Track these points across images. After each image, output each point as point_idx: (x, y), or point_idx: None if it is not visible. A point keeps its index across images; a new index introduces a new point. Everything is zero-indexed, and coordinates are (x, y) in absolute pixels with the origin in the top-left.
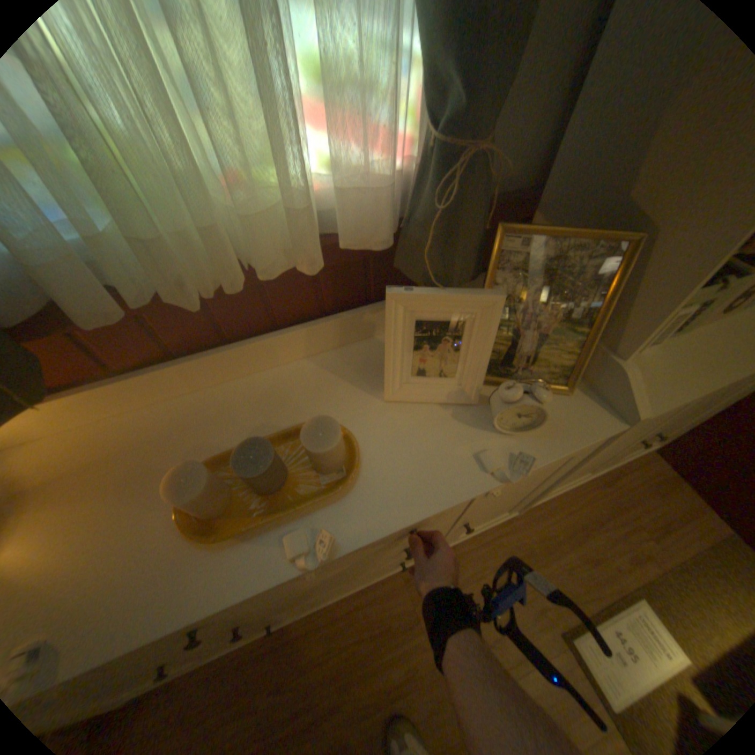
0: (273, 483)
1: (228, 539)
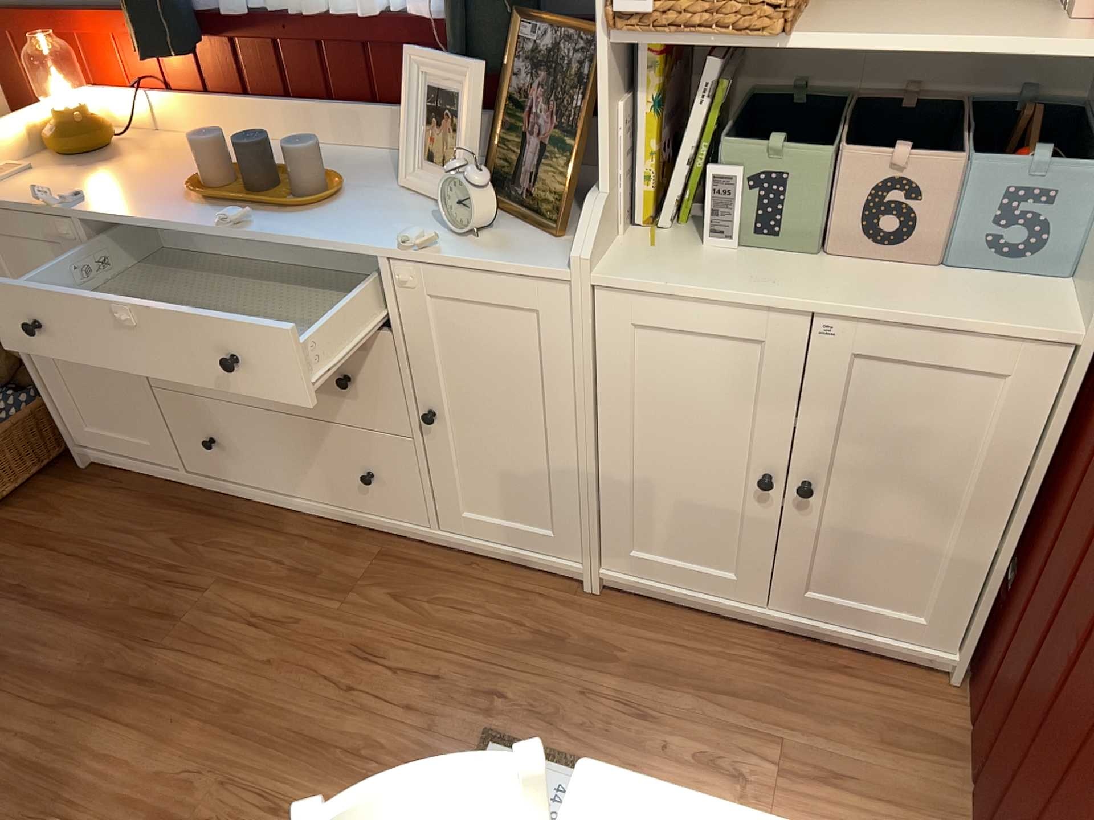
0: (261, 183)
1: (210, 199)
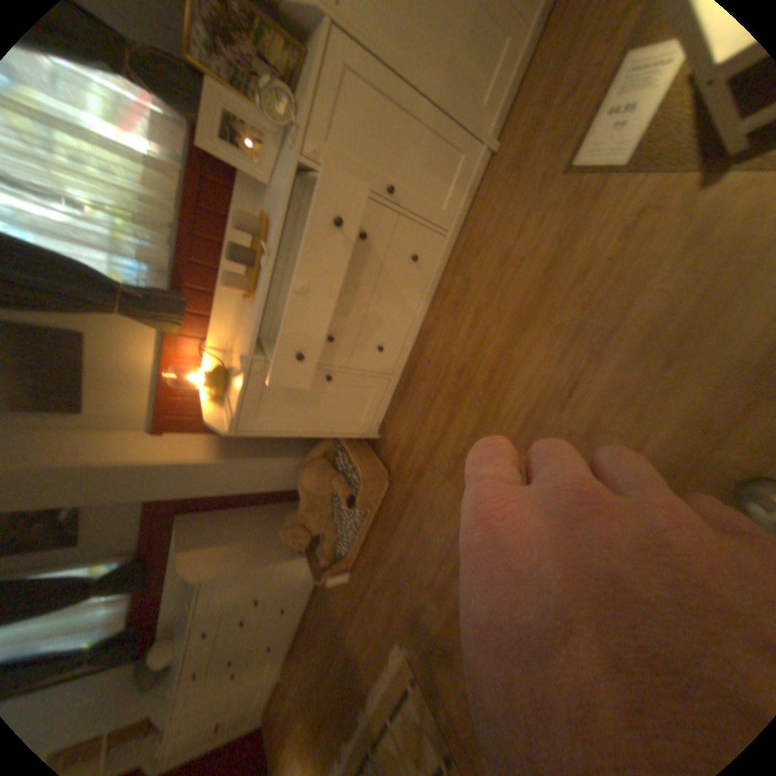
0: (245, 252)
1: (248, 281)
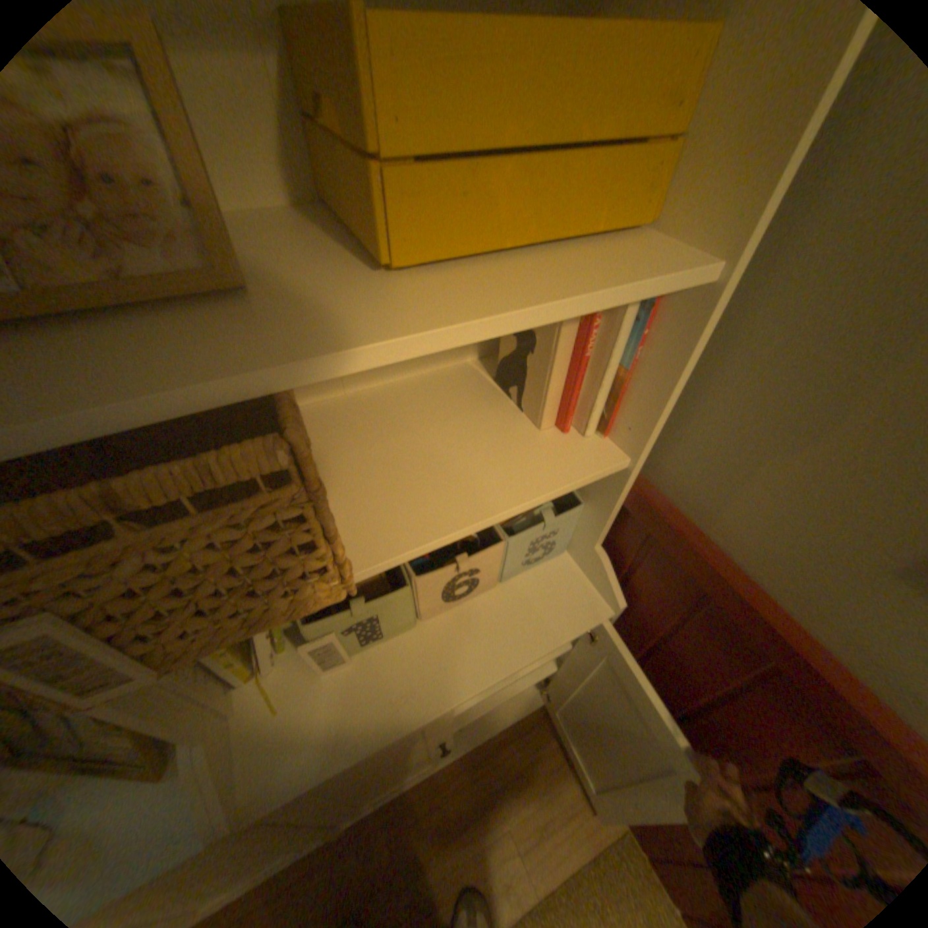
0: None
1: None
